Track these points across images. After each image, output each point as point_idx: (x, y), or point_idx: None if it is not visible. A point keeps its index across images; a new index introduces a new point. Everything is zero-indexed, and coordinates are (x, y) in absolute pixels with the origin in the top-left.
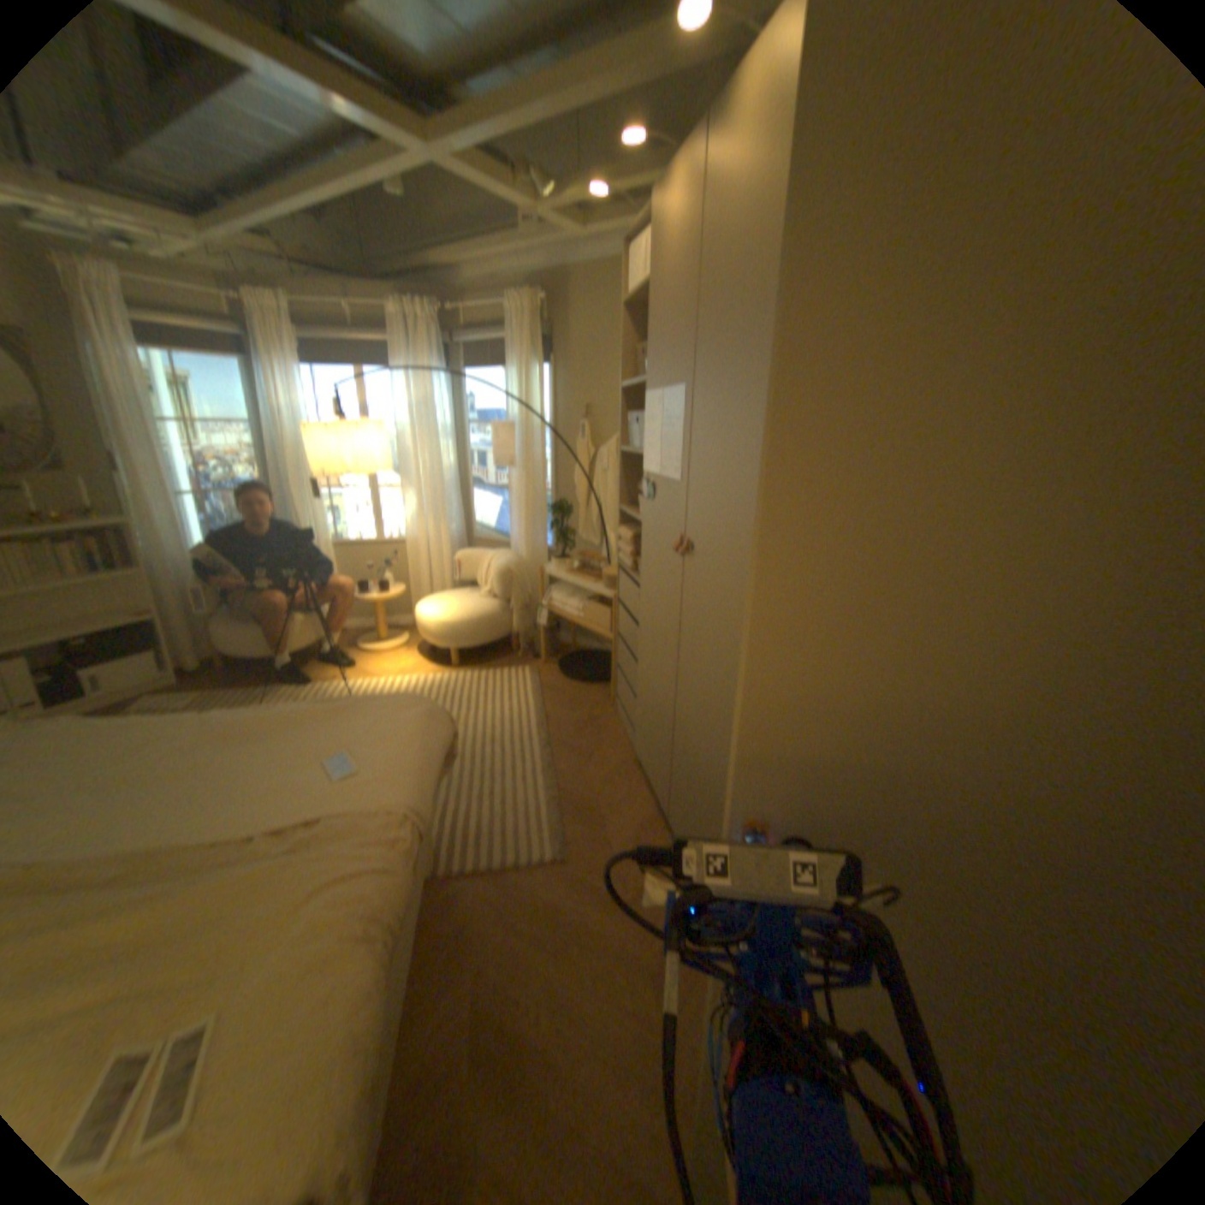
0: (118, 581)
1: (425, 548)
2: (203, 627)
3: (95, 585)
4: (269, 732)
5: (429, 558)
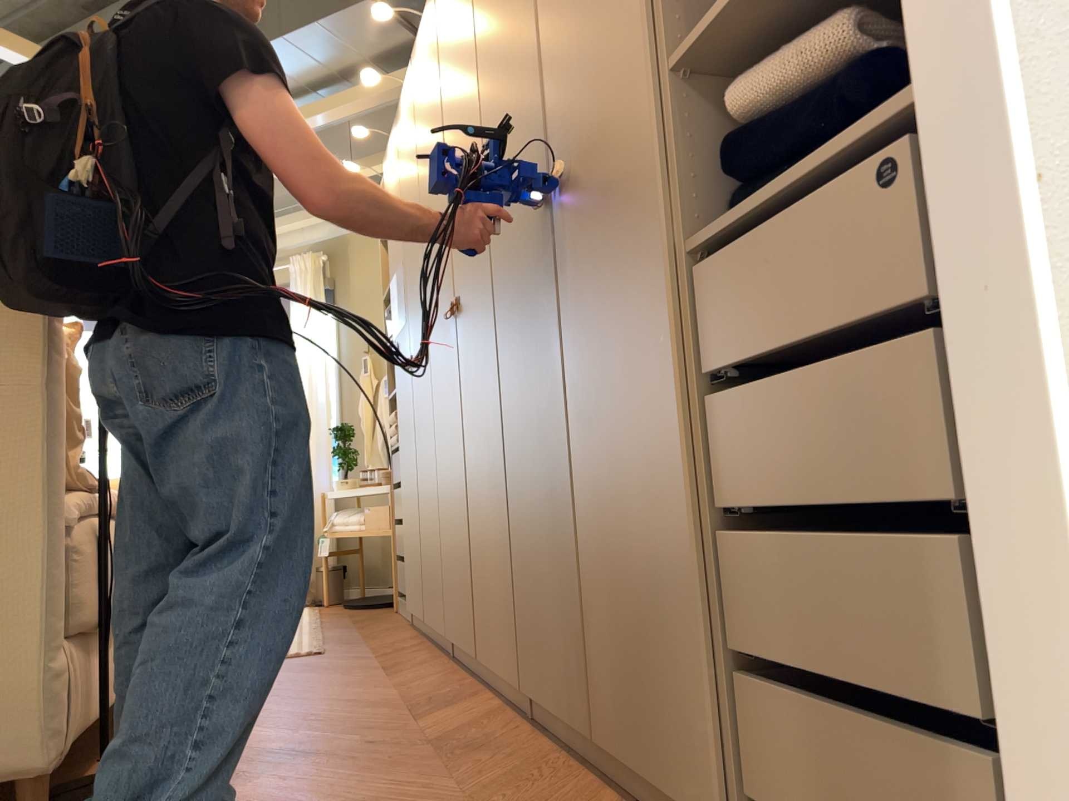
0: None
1: None
2: None
3: None
4: None
5: None
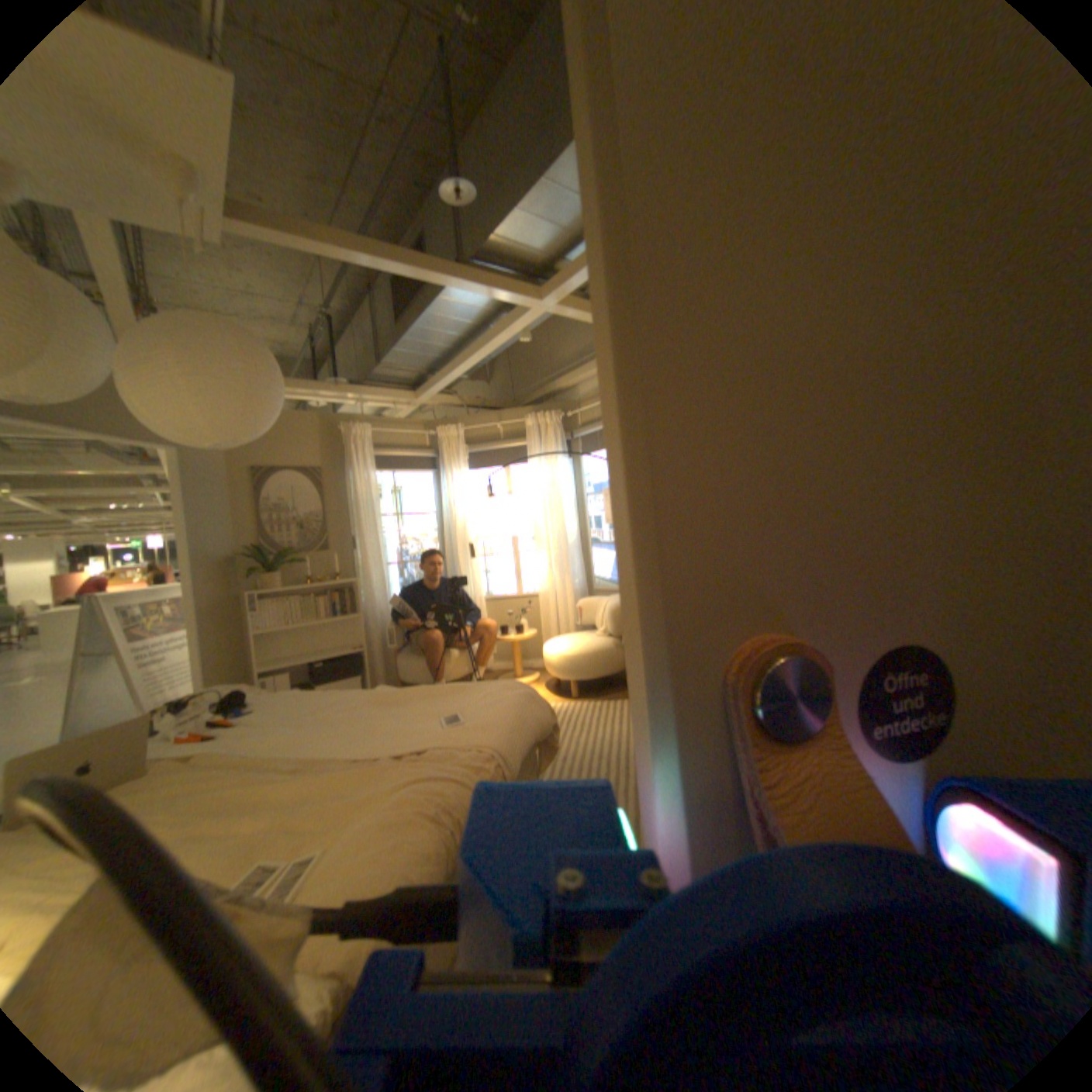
0: (347, 624)
1: (553, 598)
2: (393, 661)
3: (334, 627)
4: (411, 701)
5: (557, 607)
